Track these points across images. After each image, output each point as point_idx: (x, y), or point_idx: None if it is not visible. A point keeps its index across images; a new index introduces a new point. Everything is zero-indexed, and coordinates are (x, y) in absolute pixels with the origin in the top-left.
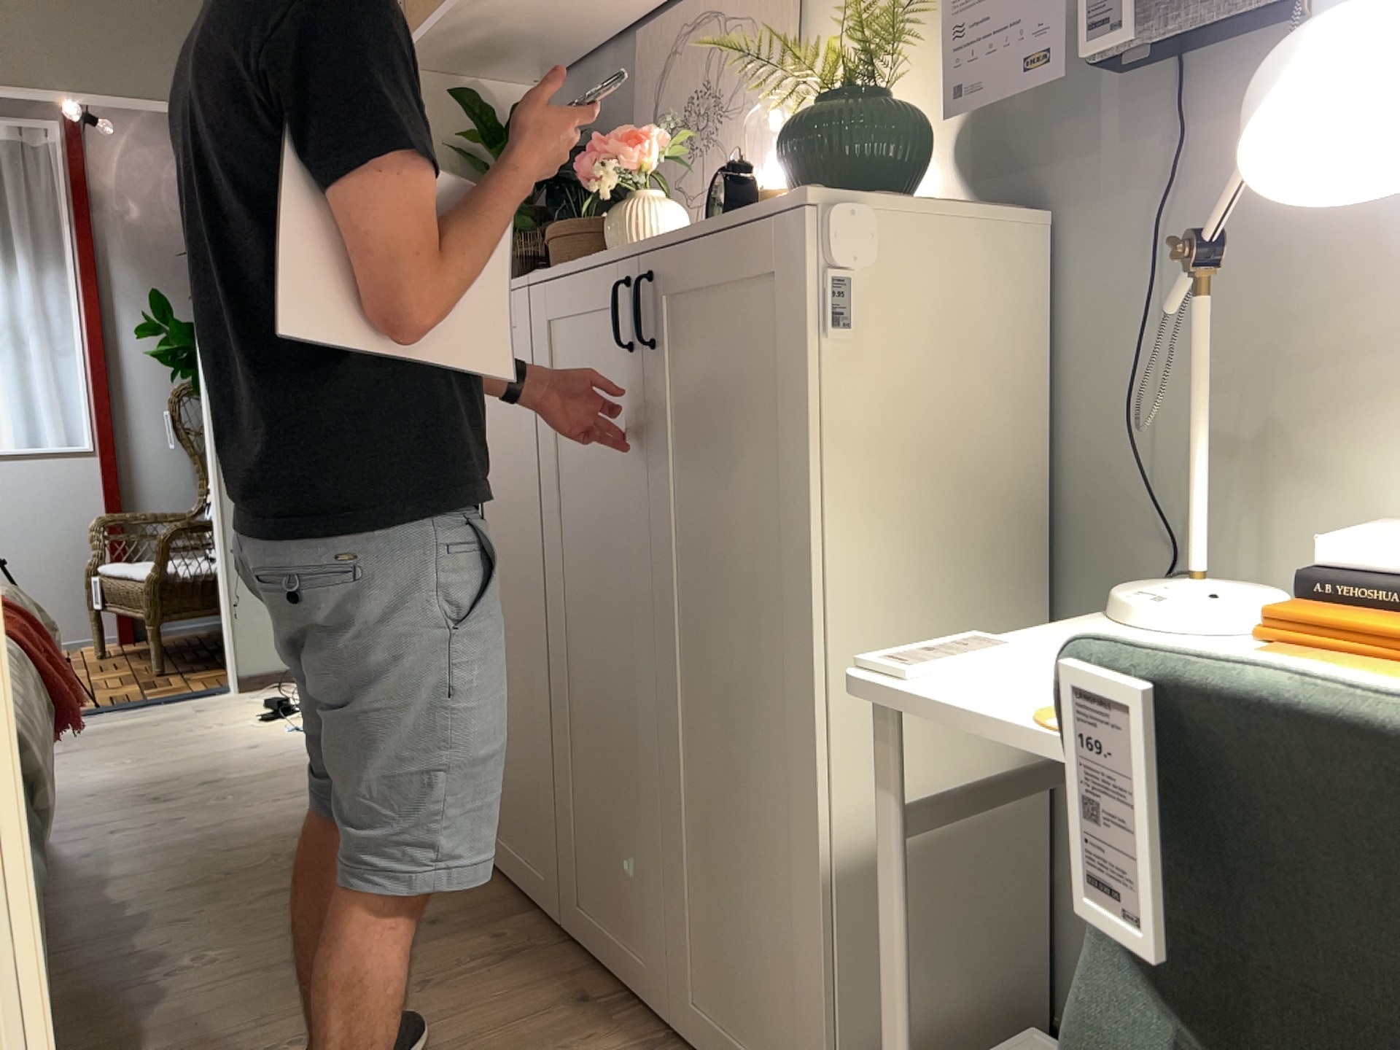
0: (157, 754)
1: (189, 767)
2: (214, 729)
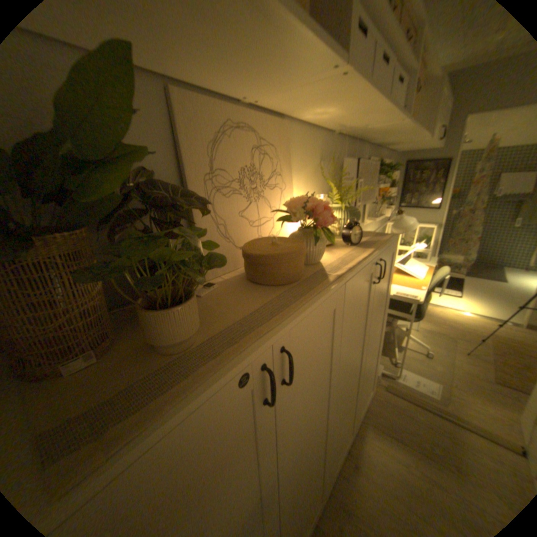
0: None
1: None
2: None
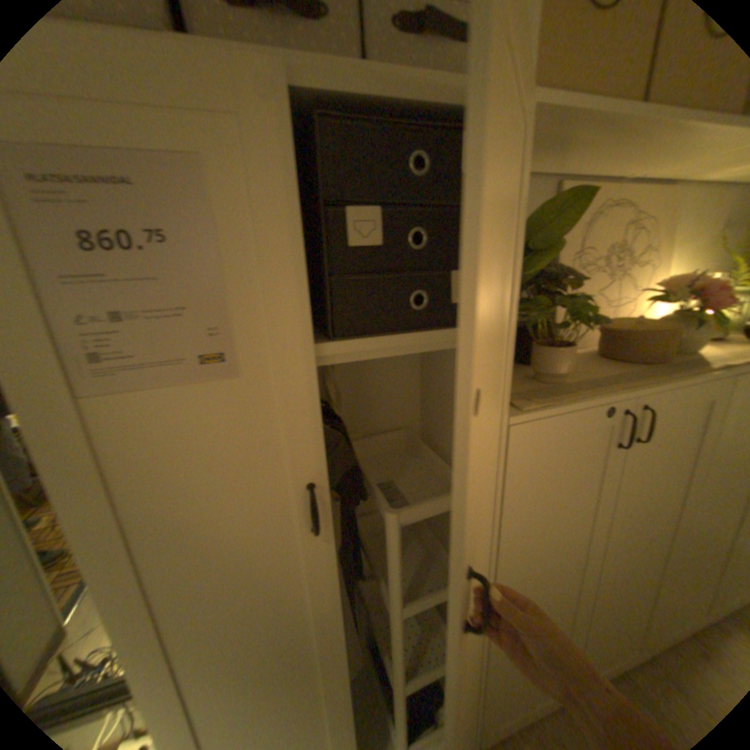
0: None
1: None
2: None
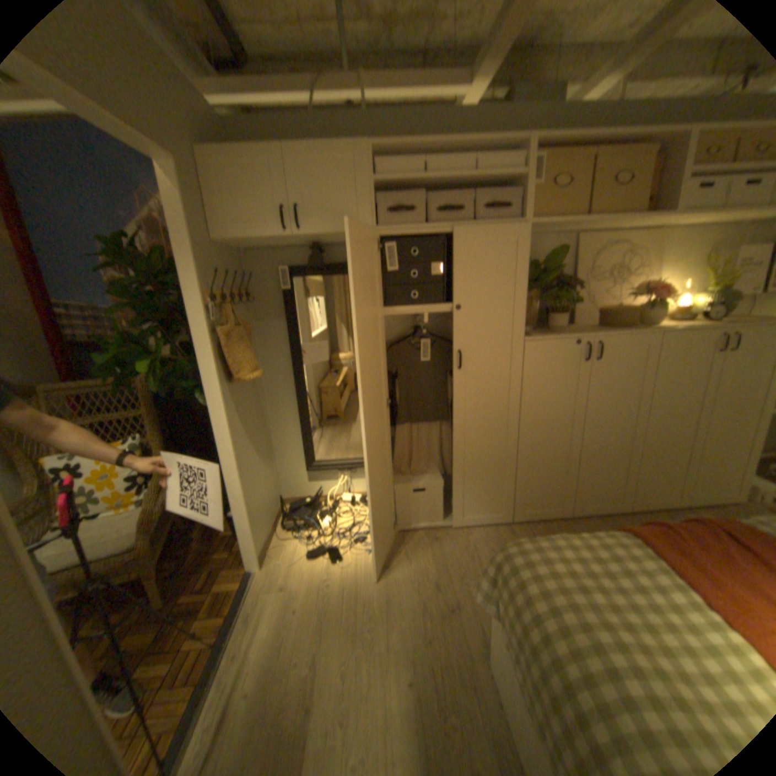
0: (367, 611)
1: (404, 596)
2: (335, 583)
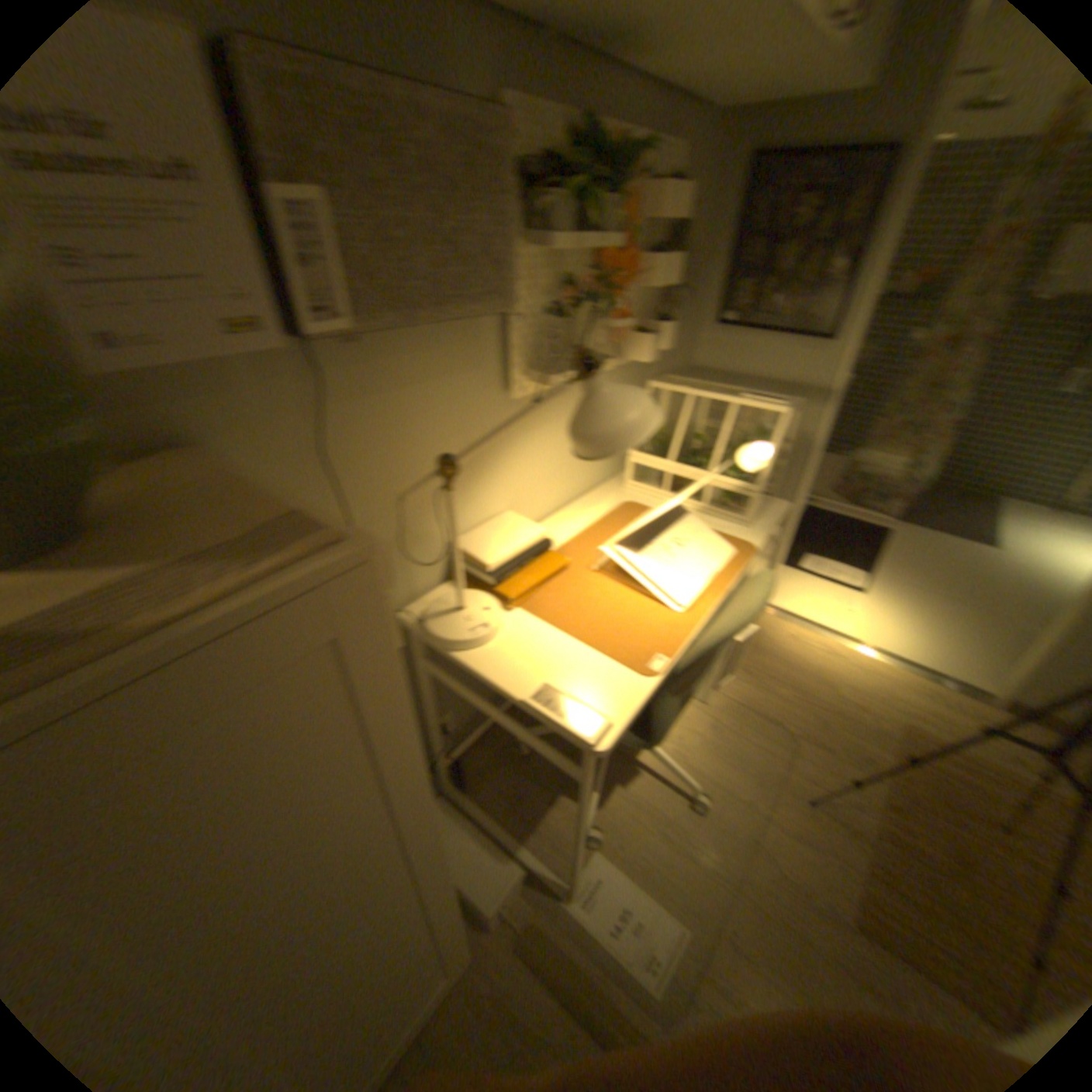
0: None
1: None
2: None
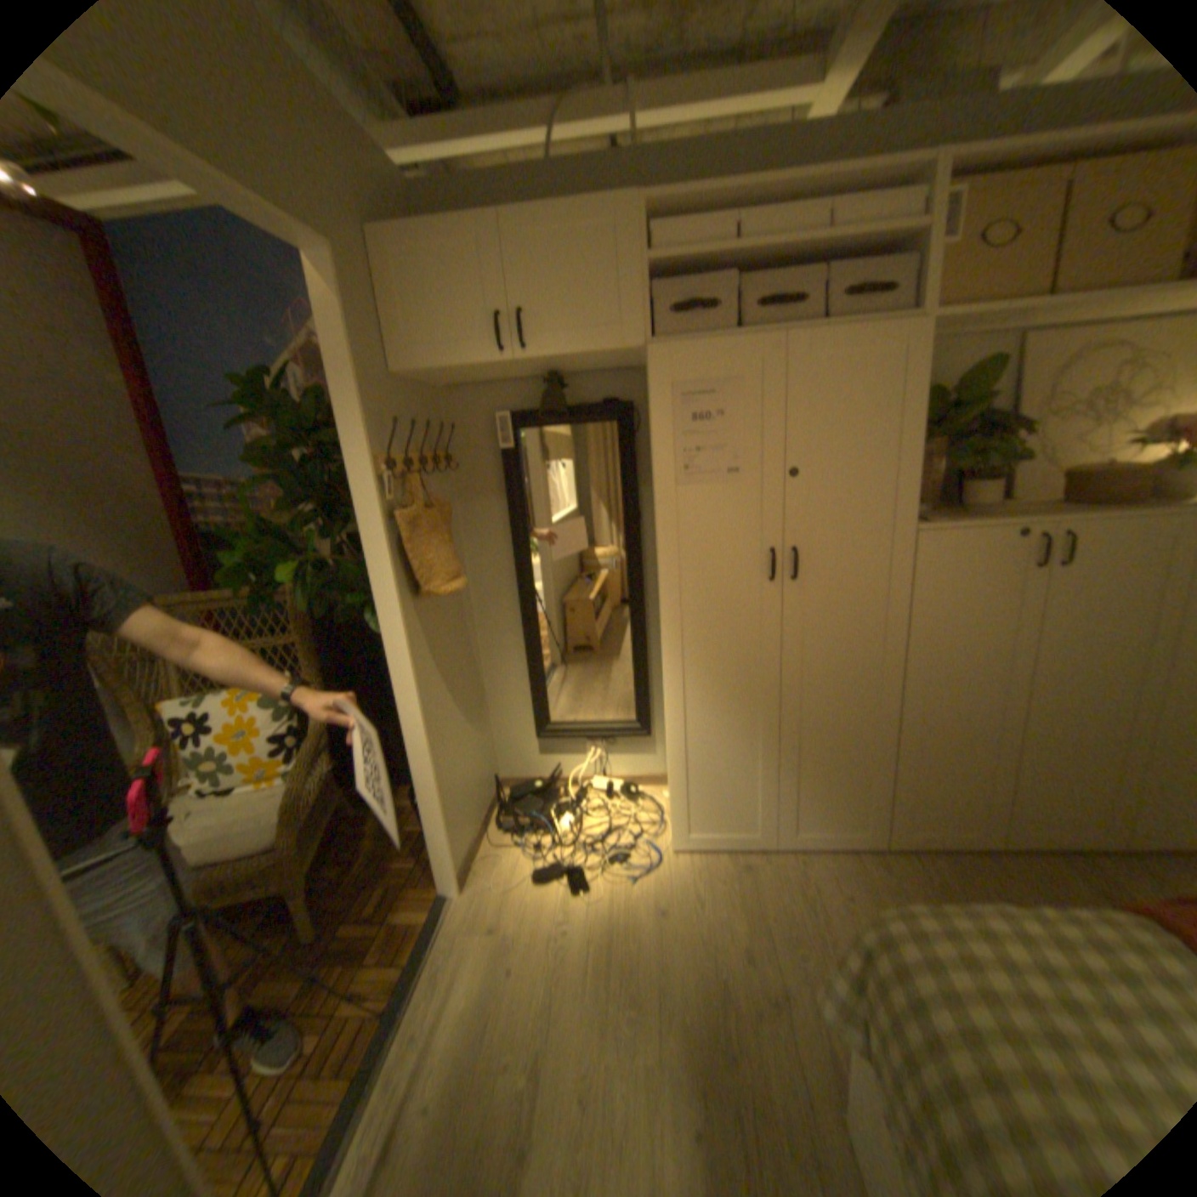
0: (626, 989)
1: (691, 969)
2: (576, 933)
